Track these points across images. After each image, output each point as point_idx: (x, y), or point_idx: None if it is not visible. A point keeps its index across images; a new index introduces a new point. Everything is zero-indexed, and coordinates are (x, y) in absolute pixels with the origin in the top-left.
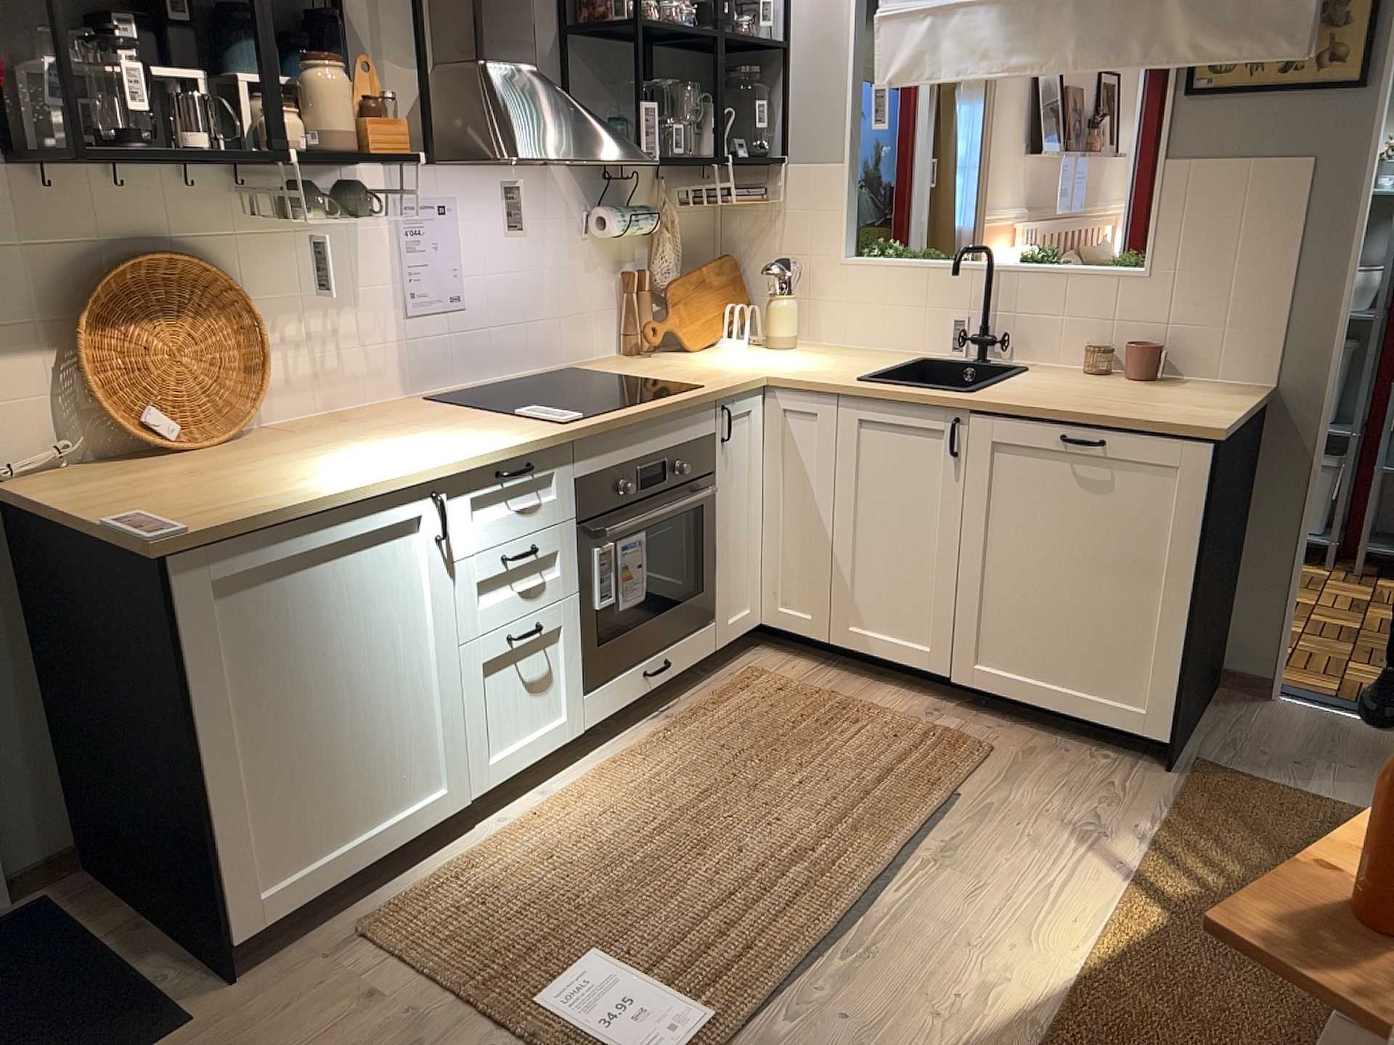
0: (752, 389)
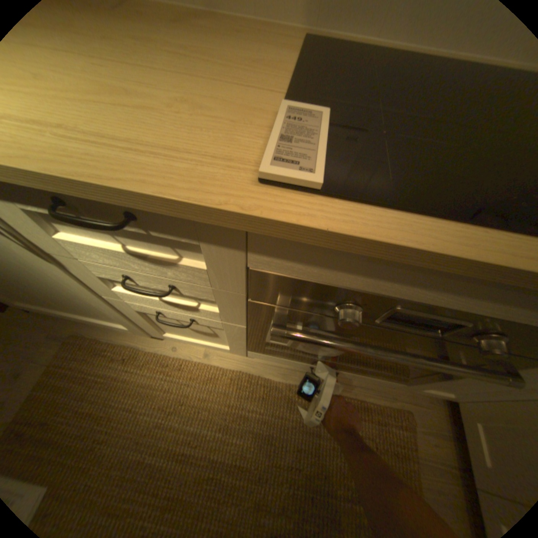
0: None
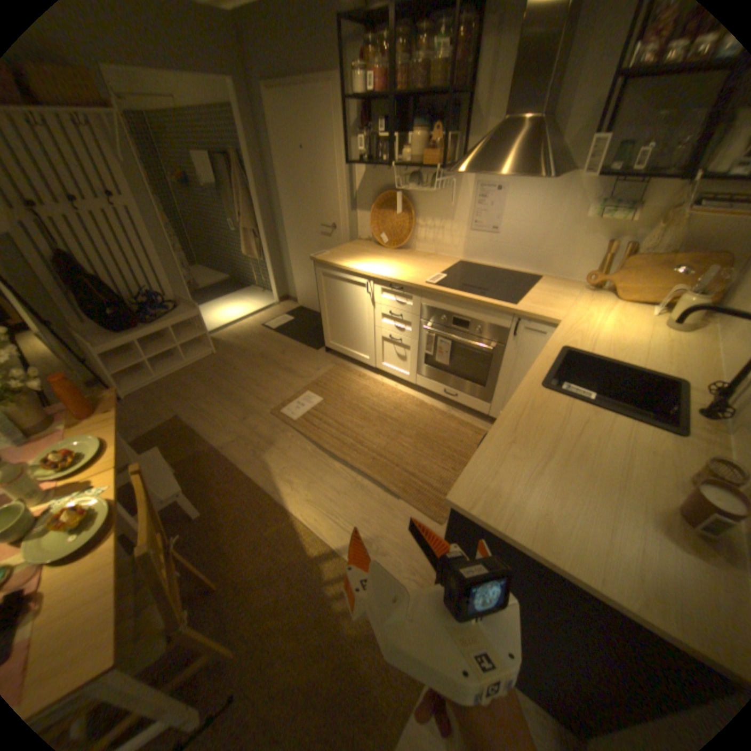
0: (545, 323)
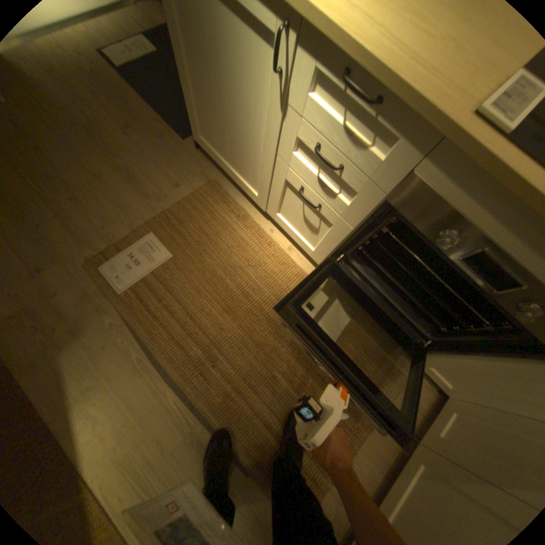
0: None
